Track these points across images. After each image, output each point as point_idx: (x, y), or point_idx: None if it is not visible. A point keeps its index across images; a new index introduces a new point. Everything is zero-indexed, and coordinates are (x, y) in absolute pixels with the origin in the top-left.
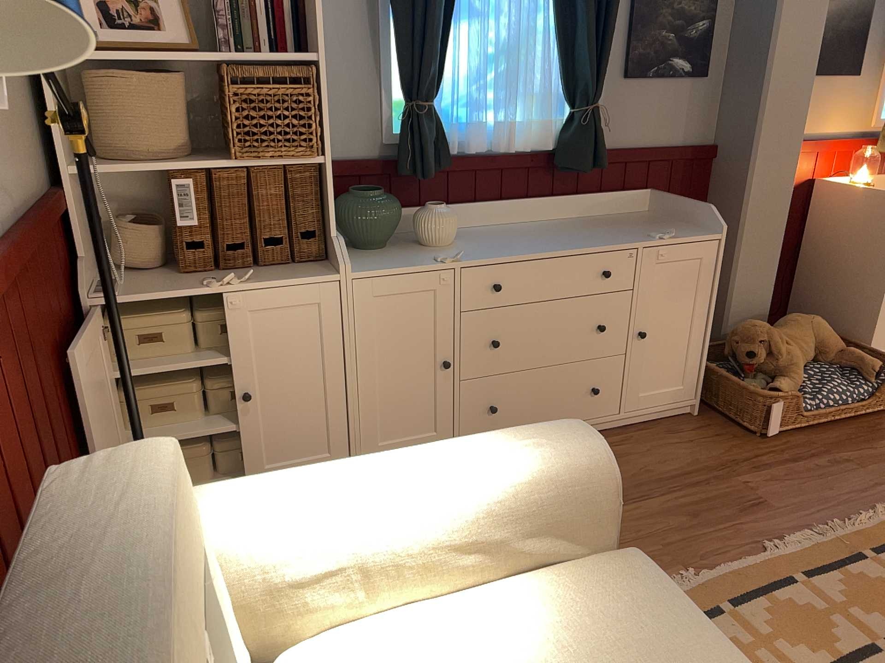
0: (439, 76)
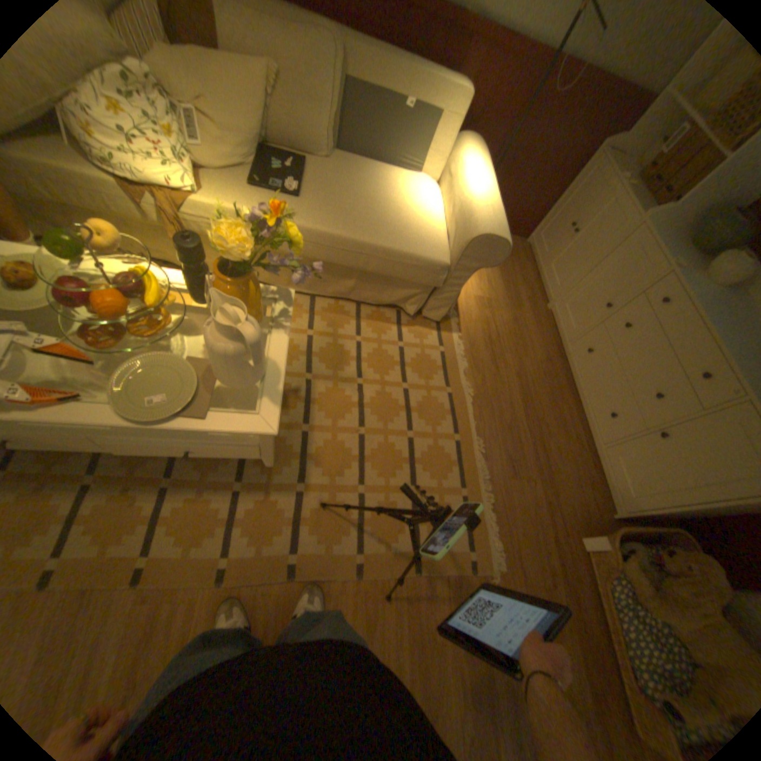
0: None
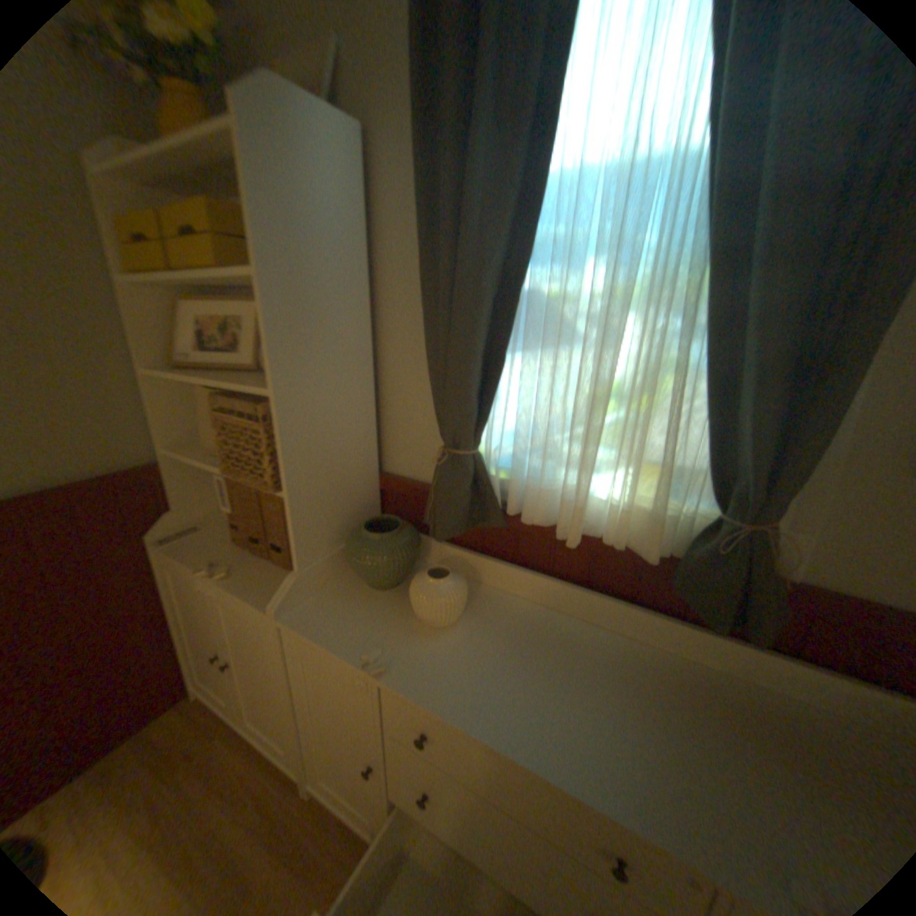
0: (483, 420)
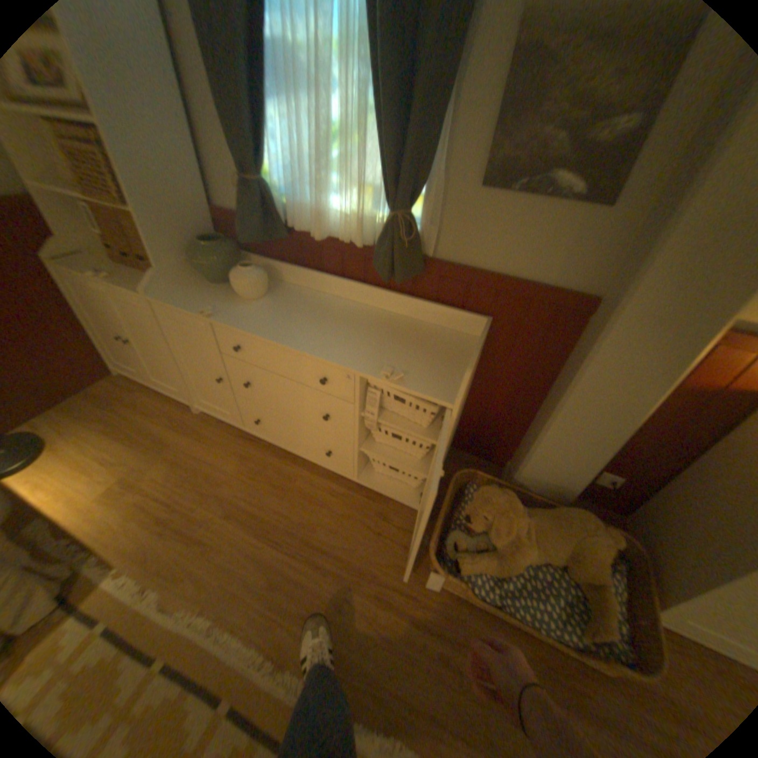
0: (258, 153)
